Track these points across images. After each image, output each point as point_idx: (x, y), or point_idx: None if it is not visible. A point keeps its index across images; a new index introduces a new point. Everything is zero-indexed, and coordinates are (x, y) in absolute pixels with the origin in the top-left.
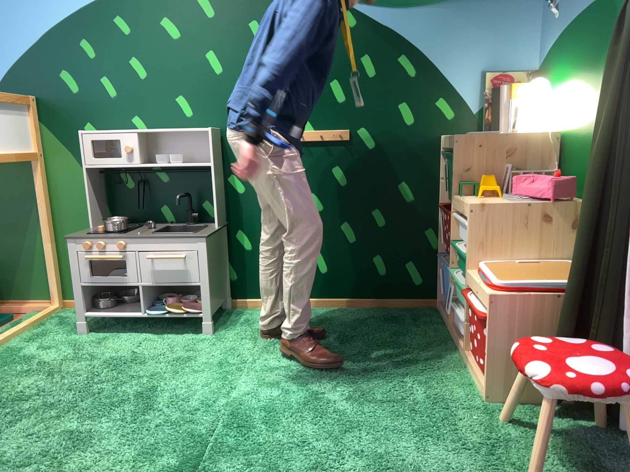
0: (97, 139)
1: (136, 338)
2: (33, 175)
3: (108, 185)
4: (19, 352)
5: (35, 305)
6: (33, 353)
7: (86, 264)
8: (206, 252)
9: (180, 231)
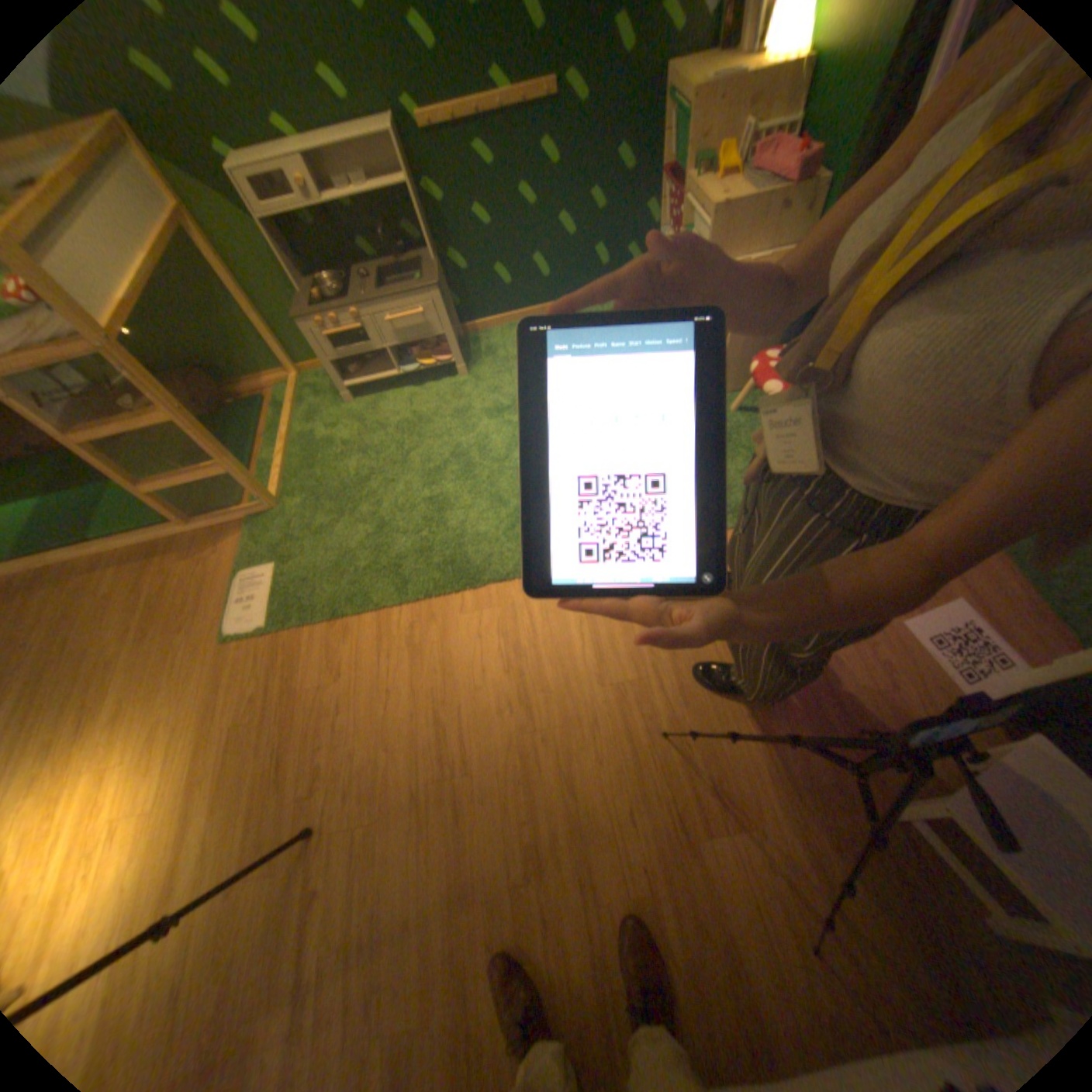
0: (253, 176)
1: (401, 396)
2: (189, 238)
3: (281, 228)
4: (311, 437)
5: (272, 379)
6: (325, 435)
7: (324, 341)
8: (442, 301)
9: (394, 273)
